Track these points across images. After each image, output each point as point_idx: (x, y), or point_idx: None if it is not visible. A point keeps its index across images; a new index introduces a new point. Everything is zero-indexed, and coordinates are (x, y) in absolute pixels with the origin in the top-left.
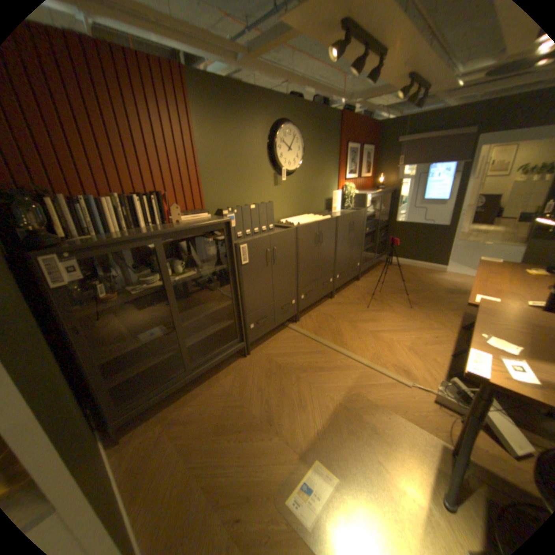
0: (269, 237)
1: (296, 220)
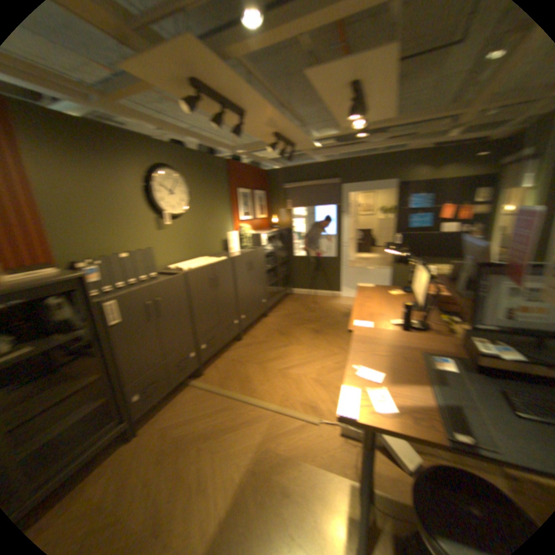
0: (151, 287)
1: (188, 264)
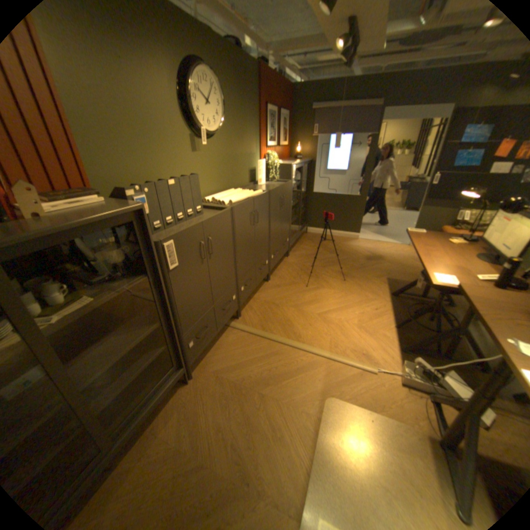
0: (202, 224)
1: (225, 197)
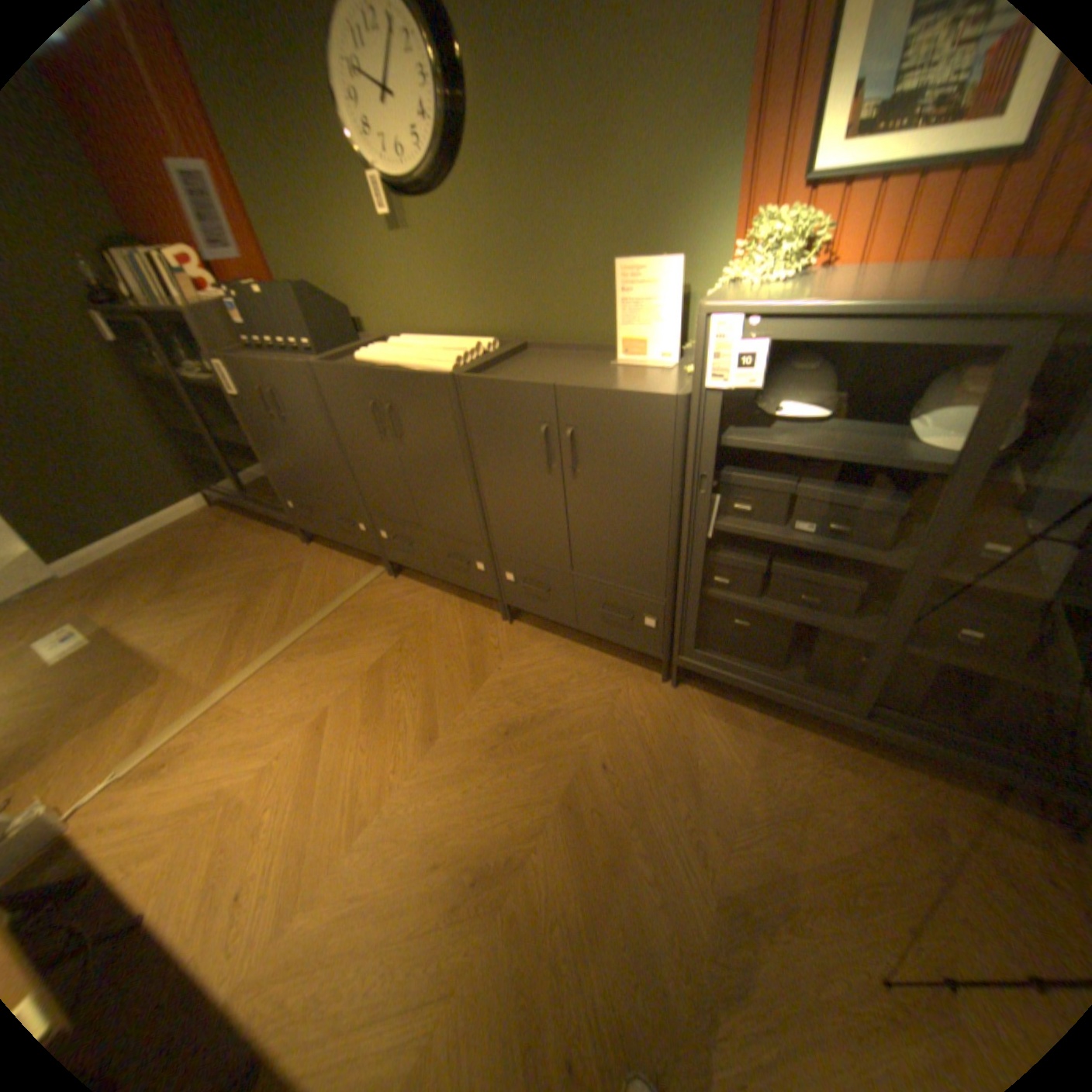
0: (254, 363)
1: (392, 346)
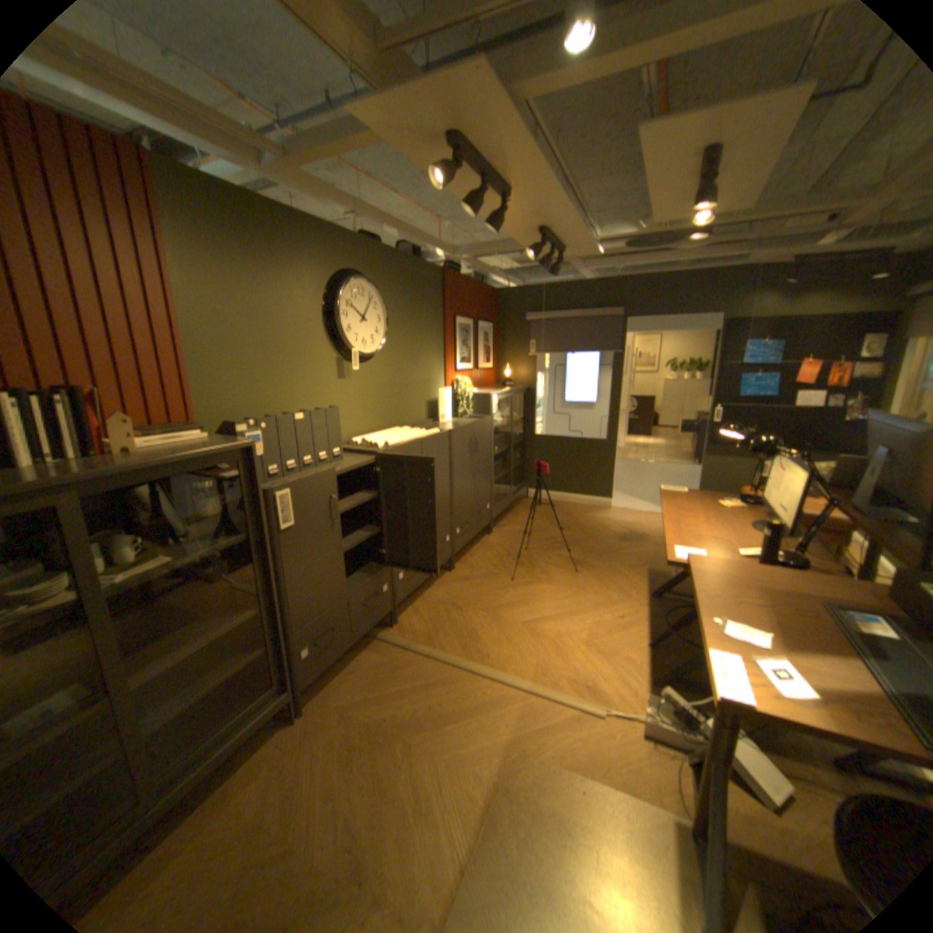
0: (335, 471)
1: (380, 438)
